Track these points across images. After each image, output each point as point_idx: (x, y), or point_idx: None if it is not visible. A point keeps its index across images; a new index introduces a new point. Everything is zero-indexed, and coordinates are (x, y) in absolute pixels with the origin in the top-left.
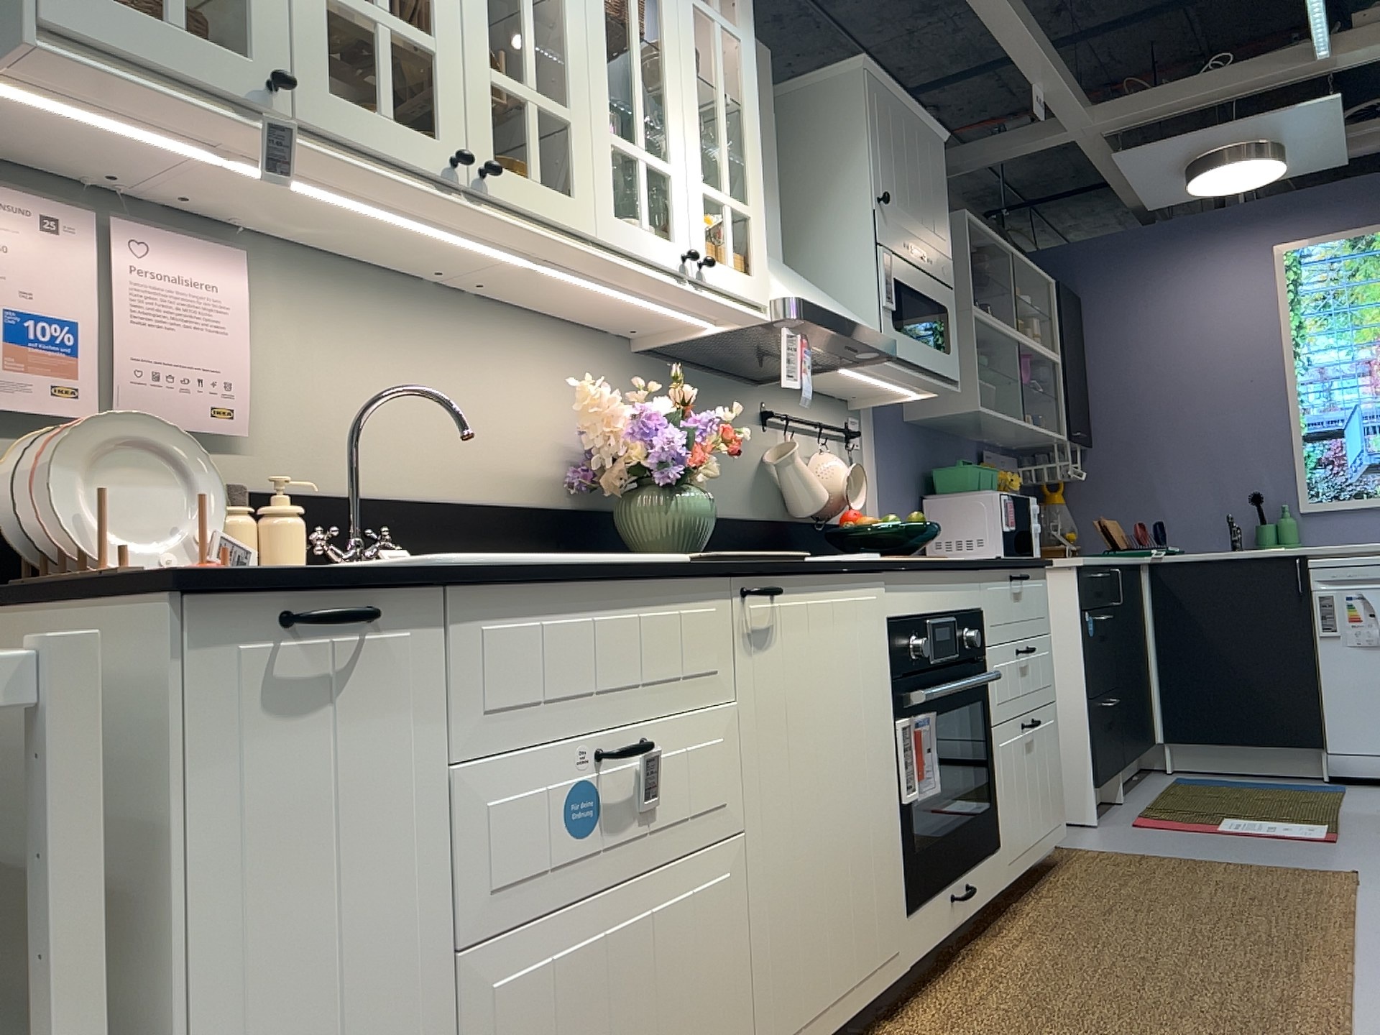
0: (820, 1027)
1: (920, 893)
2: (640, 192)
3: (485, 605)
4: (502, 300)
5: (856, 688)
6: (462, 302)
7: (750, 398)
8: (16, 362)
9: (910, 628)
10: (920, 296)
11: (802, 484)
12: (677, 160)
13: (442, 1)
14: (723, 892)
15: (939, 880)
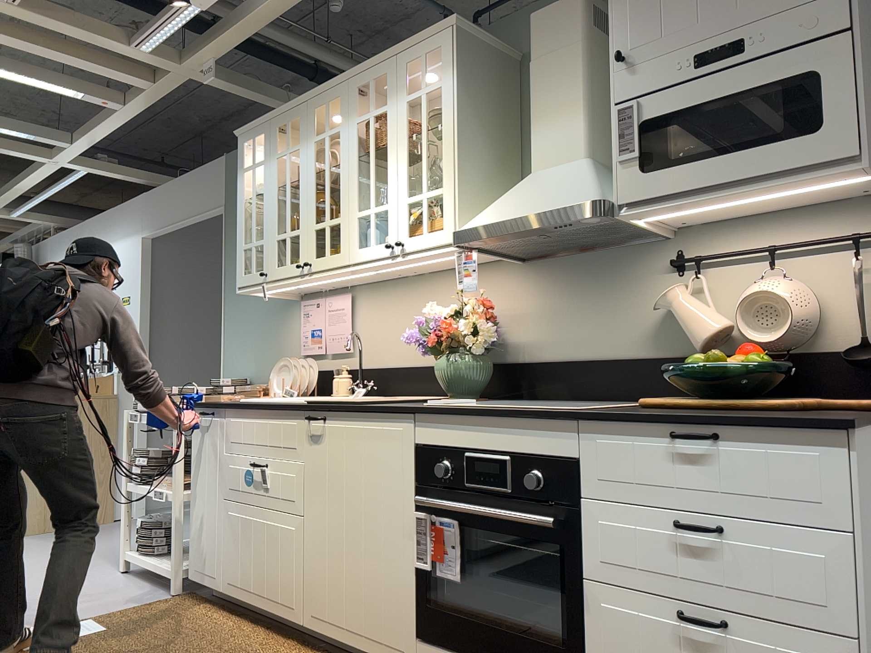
0: (338, 633)
1: (432, 636)
2: (370, 228)
3: (232, 413)
4: (437, 269)
5: (376, 479)
6: (421, 278)
7: (650, 254)
8: (311, 342)
9: (438, 455)
10: (722, 101)
11: (683, 323)
12: (390, 198)
13: (301, 214)
14: (291, 533)
15: (459, 645)
